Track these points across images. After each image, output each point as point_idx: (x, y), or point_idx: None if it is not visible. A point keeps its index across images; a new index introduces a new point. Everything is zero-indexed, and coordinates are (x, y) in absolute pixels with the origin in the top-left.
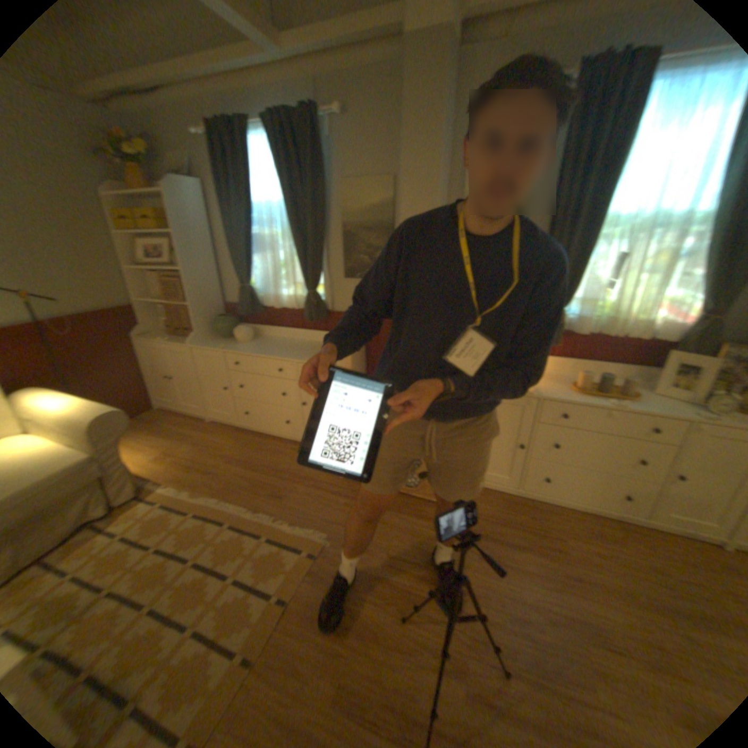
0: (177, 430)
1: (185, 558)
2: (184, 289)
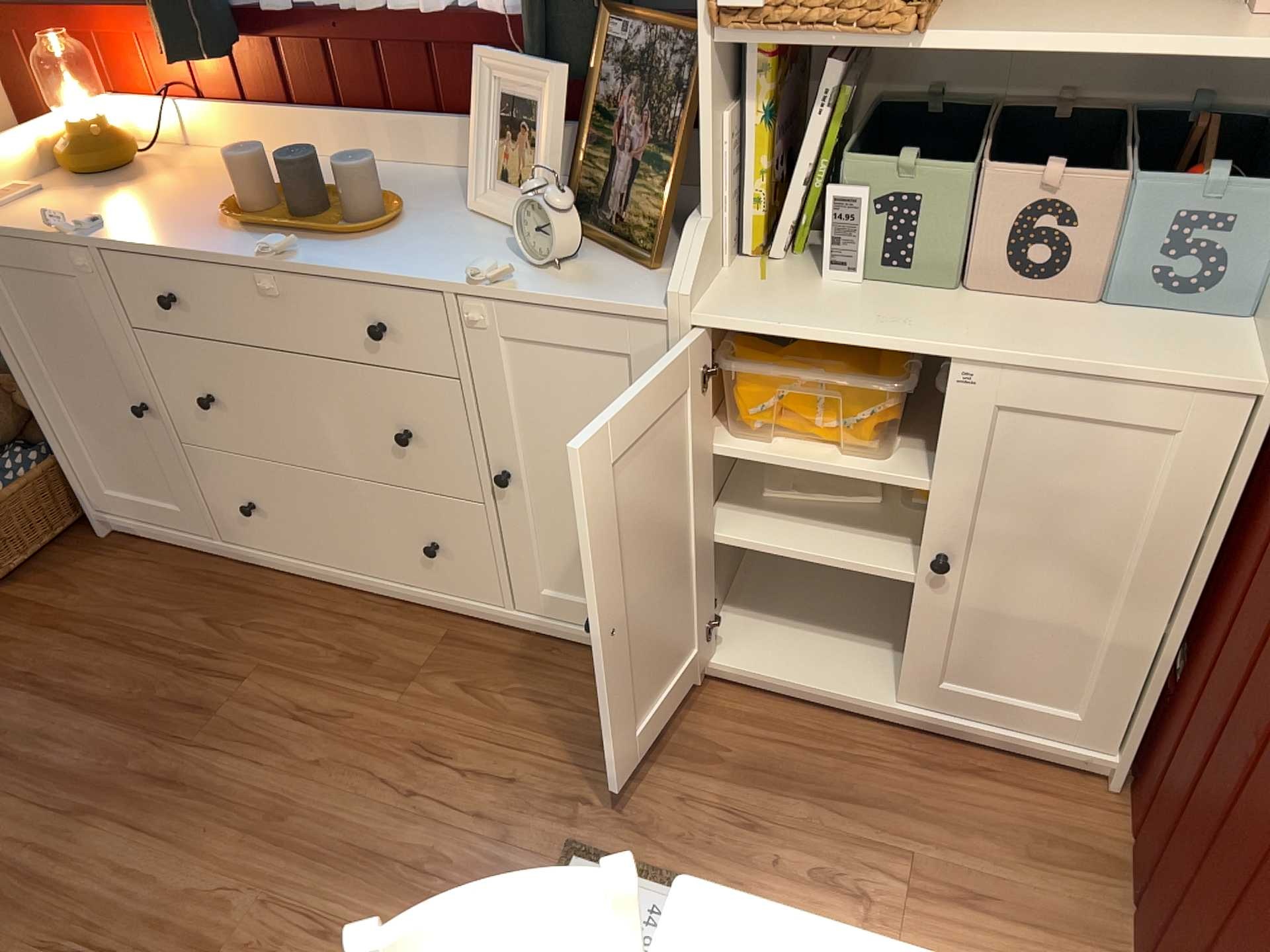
0: None
1: None
2: None
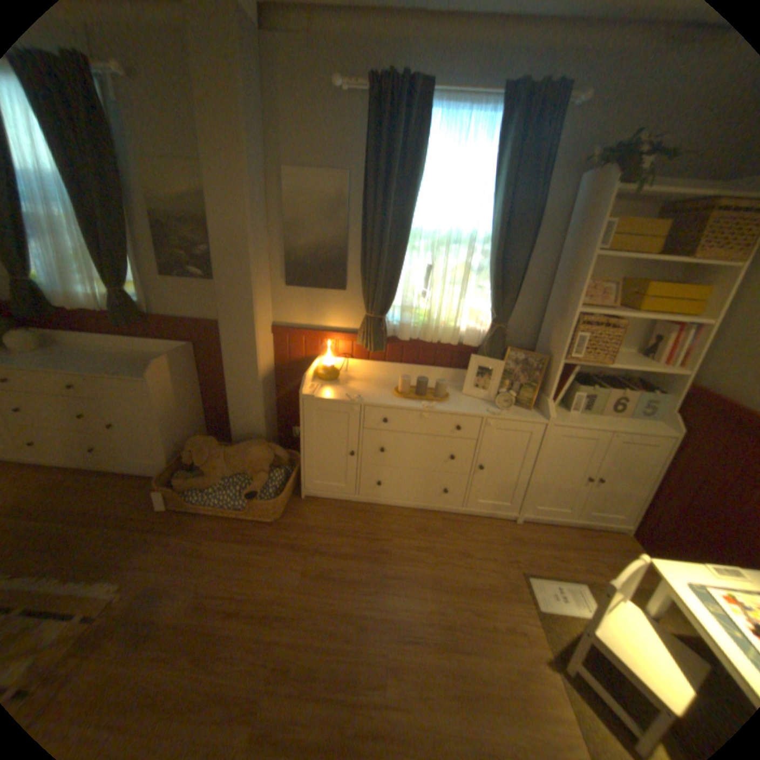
0: None
1: None
2: None
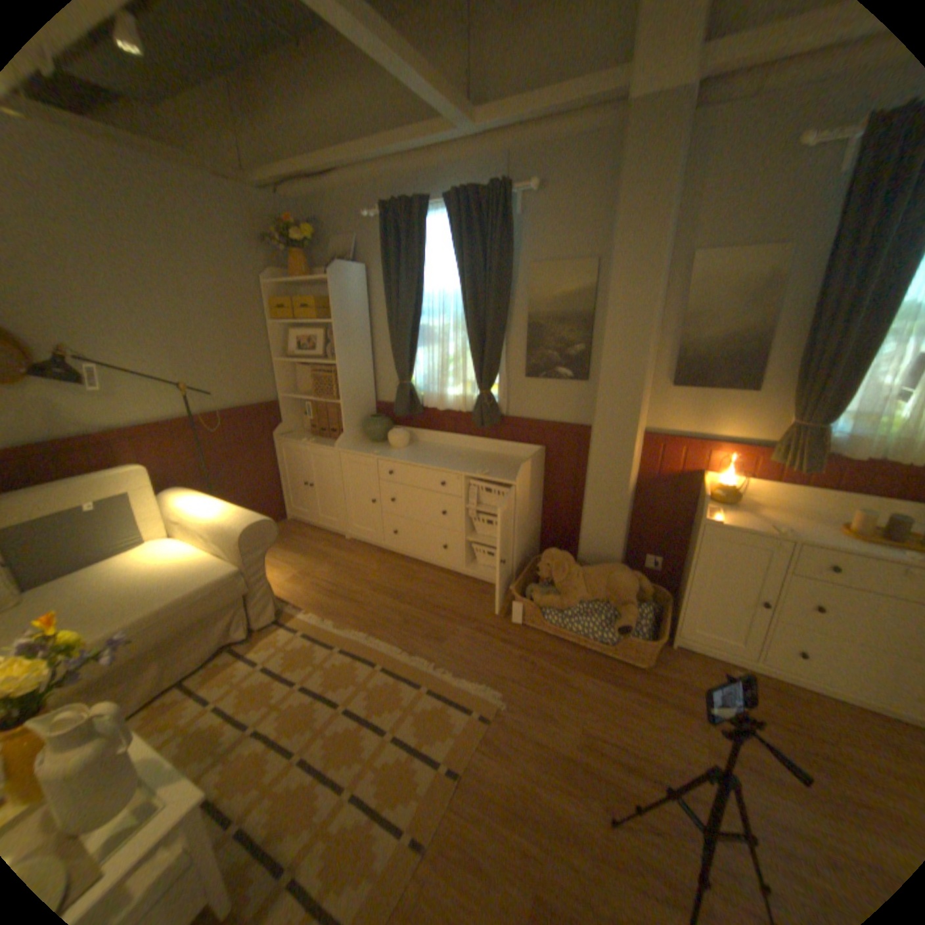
0: (316, 546)
1: (336, 701)
2: (340, 385)
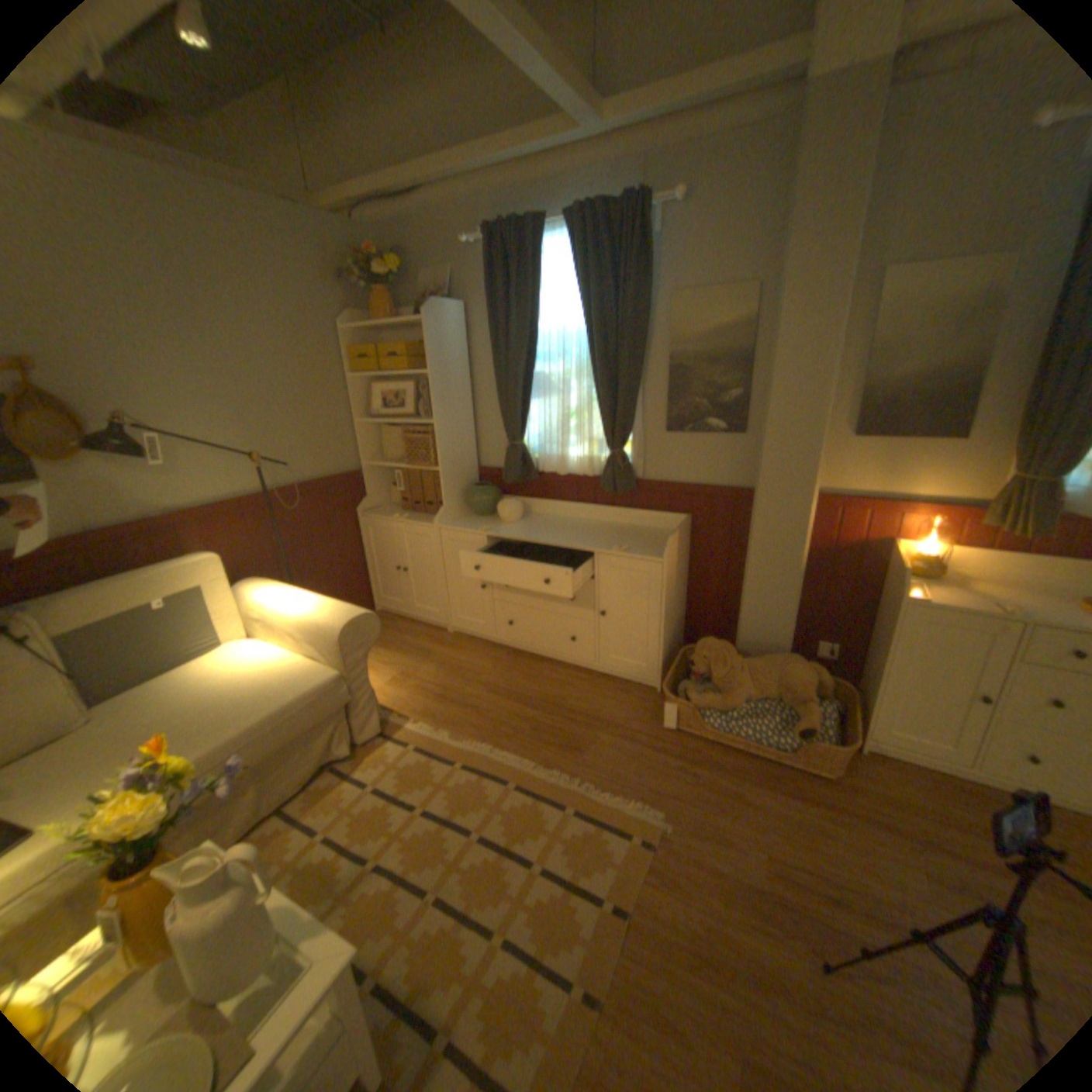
0: (414, 641)
1: (468, 827)
2: (438, 449)
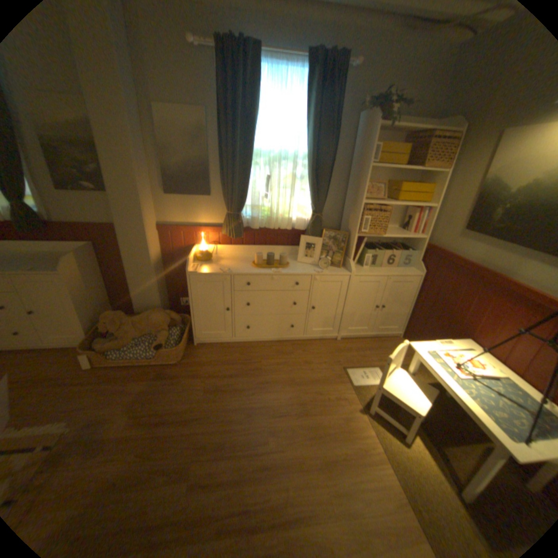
0: None
1: None
2: None
